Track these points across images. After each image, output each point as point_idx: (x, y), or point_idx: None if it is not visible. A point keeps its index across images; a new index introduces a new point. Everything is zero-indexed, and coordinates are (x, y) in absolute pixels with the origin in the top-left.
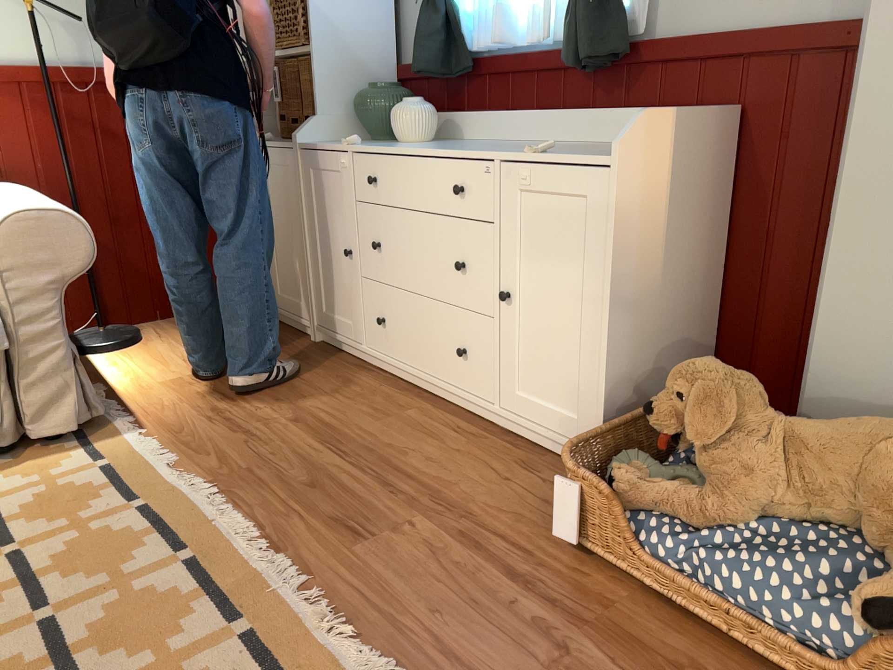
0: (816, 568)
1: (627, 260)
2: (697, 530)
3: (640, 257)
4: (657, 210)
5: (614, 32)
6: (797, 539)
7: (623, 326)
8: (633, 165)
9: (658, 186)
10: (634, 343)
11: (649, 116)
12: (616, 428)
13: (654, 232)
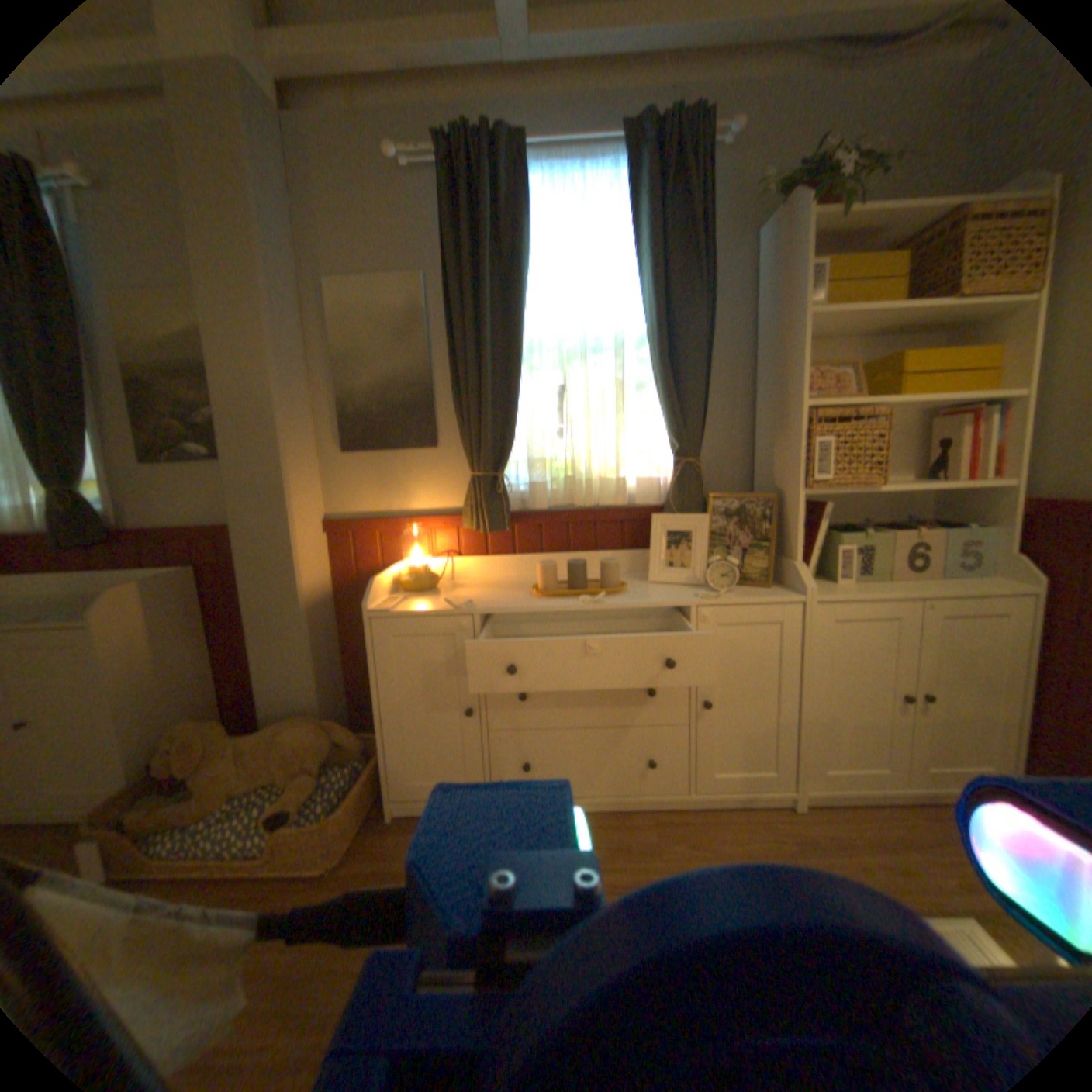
0: (251, 817)
1: (121, 680)
2: (193, 829)
3: (133, 674)
4: (140, 642)
5: (95, 528)
6: (246, 806)
7: (129, 721)
8: (109, 624)
9: (138, 629)
10: (144, 727)
11: (116, 592)
12: (142, 786)
13: (143, 655)
